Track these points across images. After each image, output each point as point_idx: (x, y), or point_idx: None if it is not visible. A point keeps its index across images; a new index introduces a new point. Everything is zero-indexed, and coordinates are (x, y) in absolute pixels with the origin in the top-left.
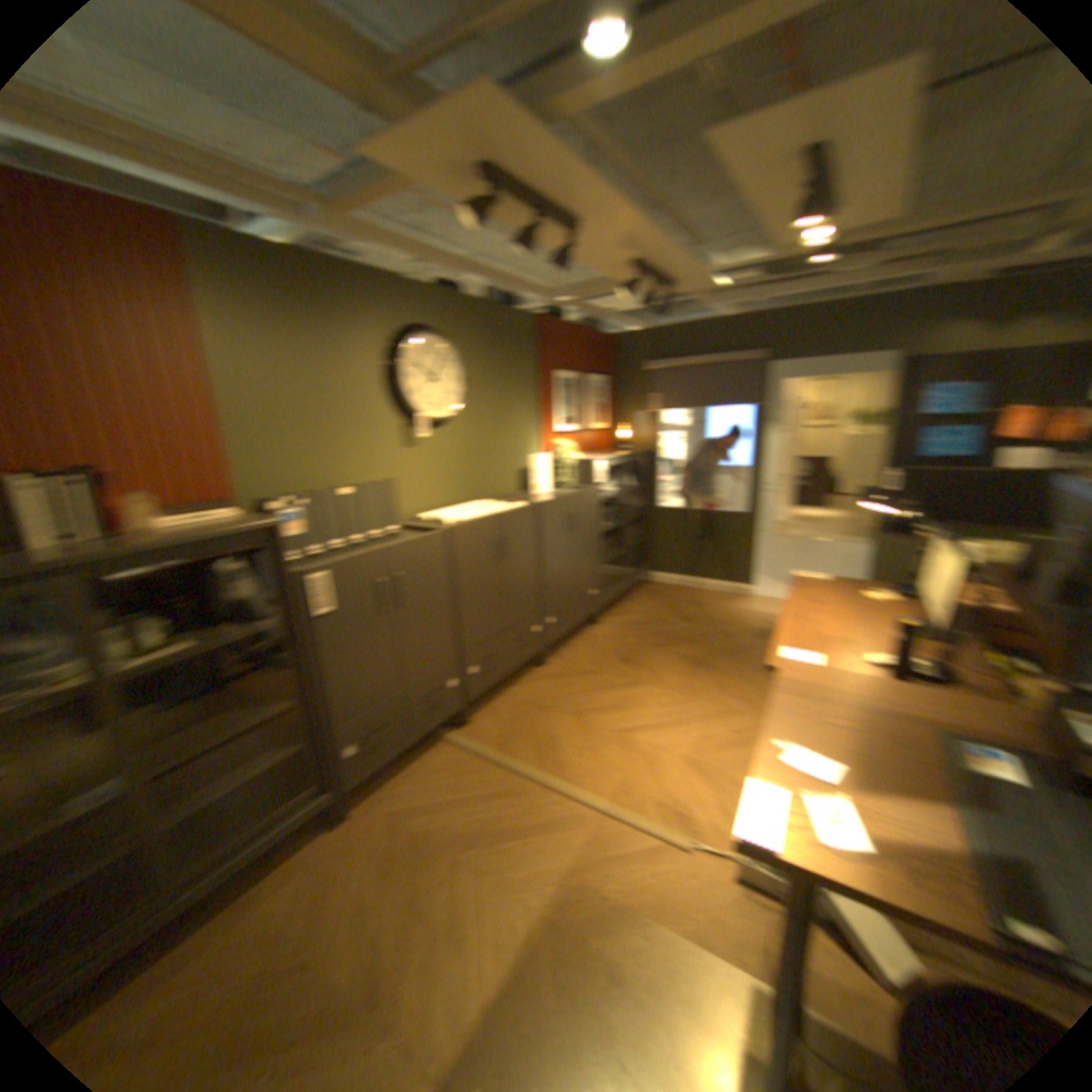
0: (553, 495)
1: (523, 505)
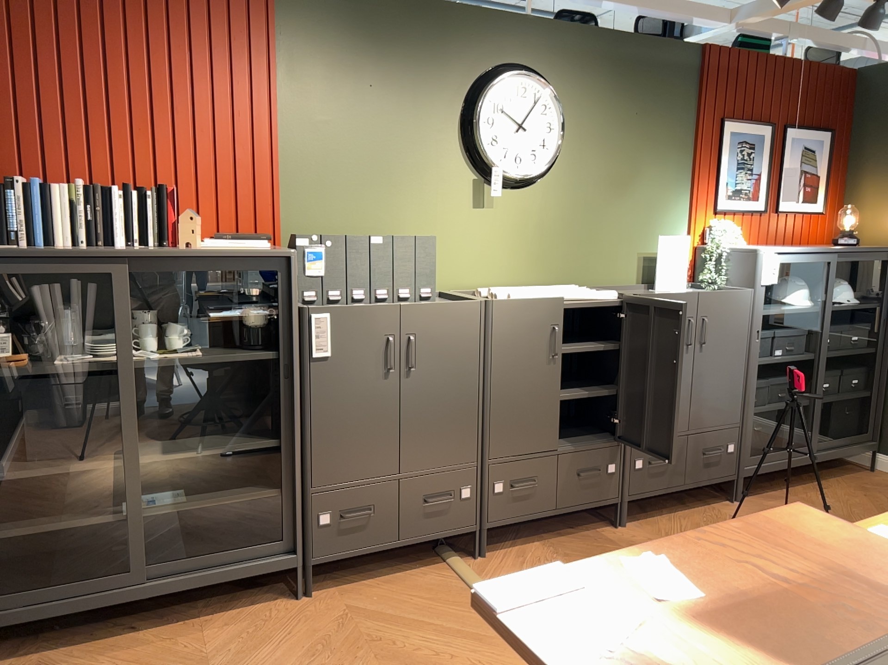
0: (683, 293)
1: (608, 293)
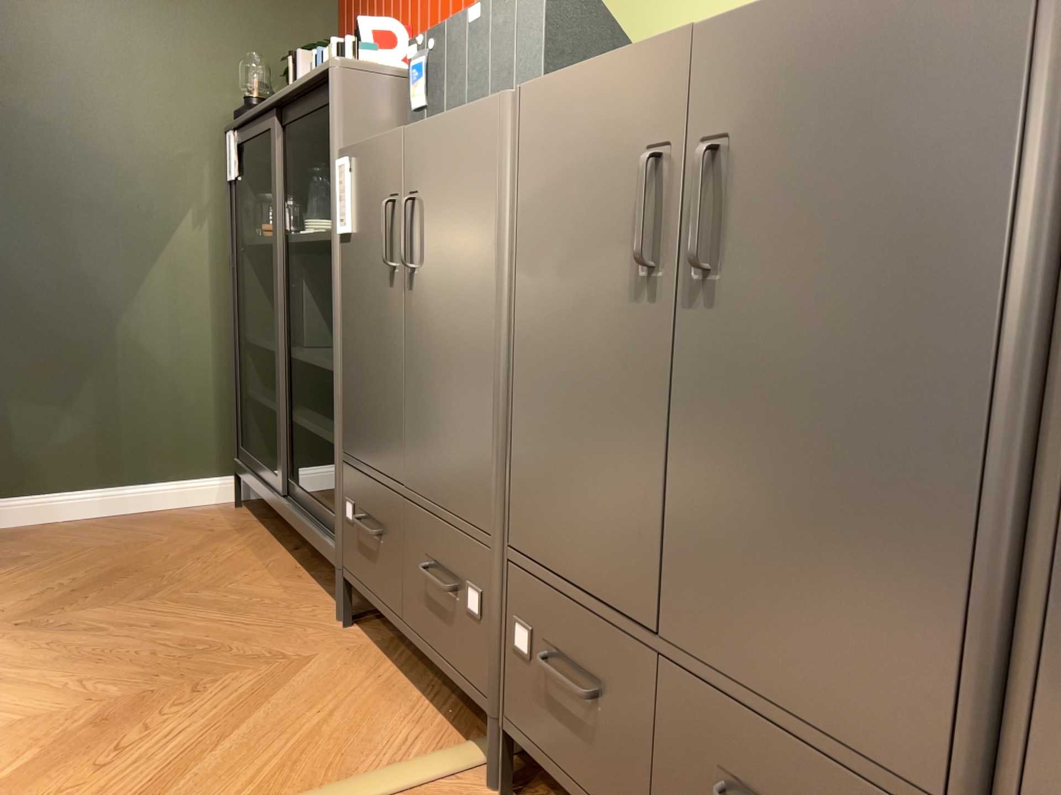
0: None
1: None
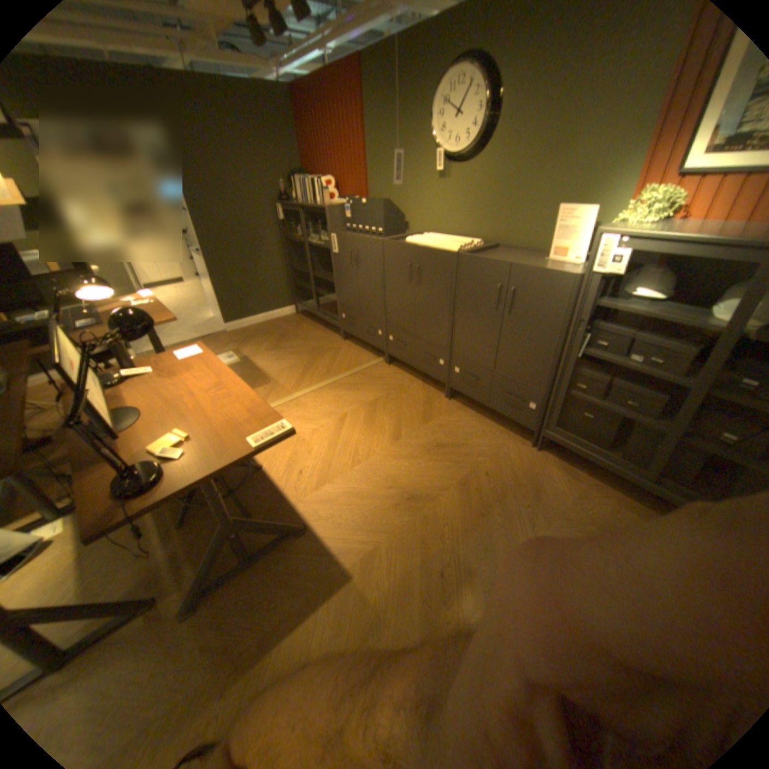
0: (576, 264)
1: (455, 247)
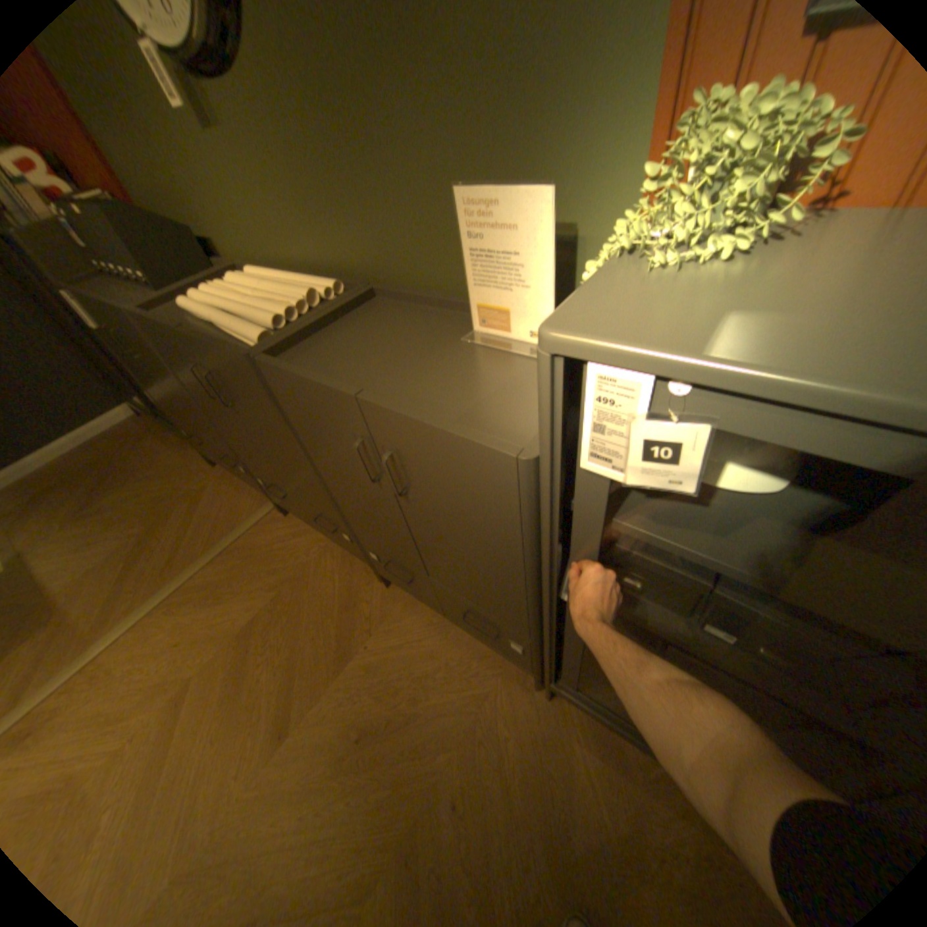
0: (523, 358)
1: (247, 334)
